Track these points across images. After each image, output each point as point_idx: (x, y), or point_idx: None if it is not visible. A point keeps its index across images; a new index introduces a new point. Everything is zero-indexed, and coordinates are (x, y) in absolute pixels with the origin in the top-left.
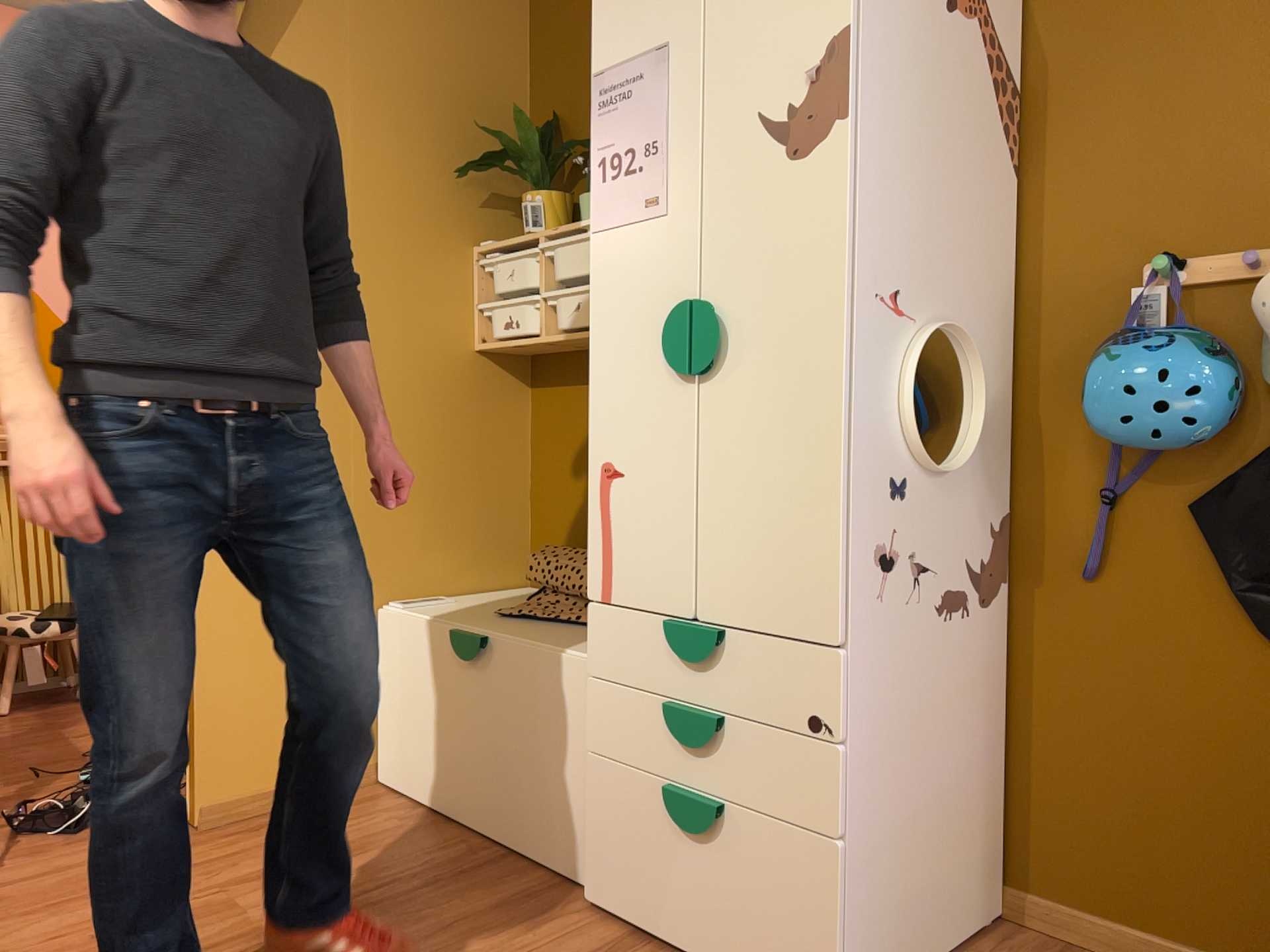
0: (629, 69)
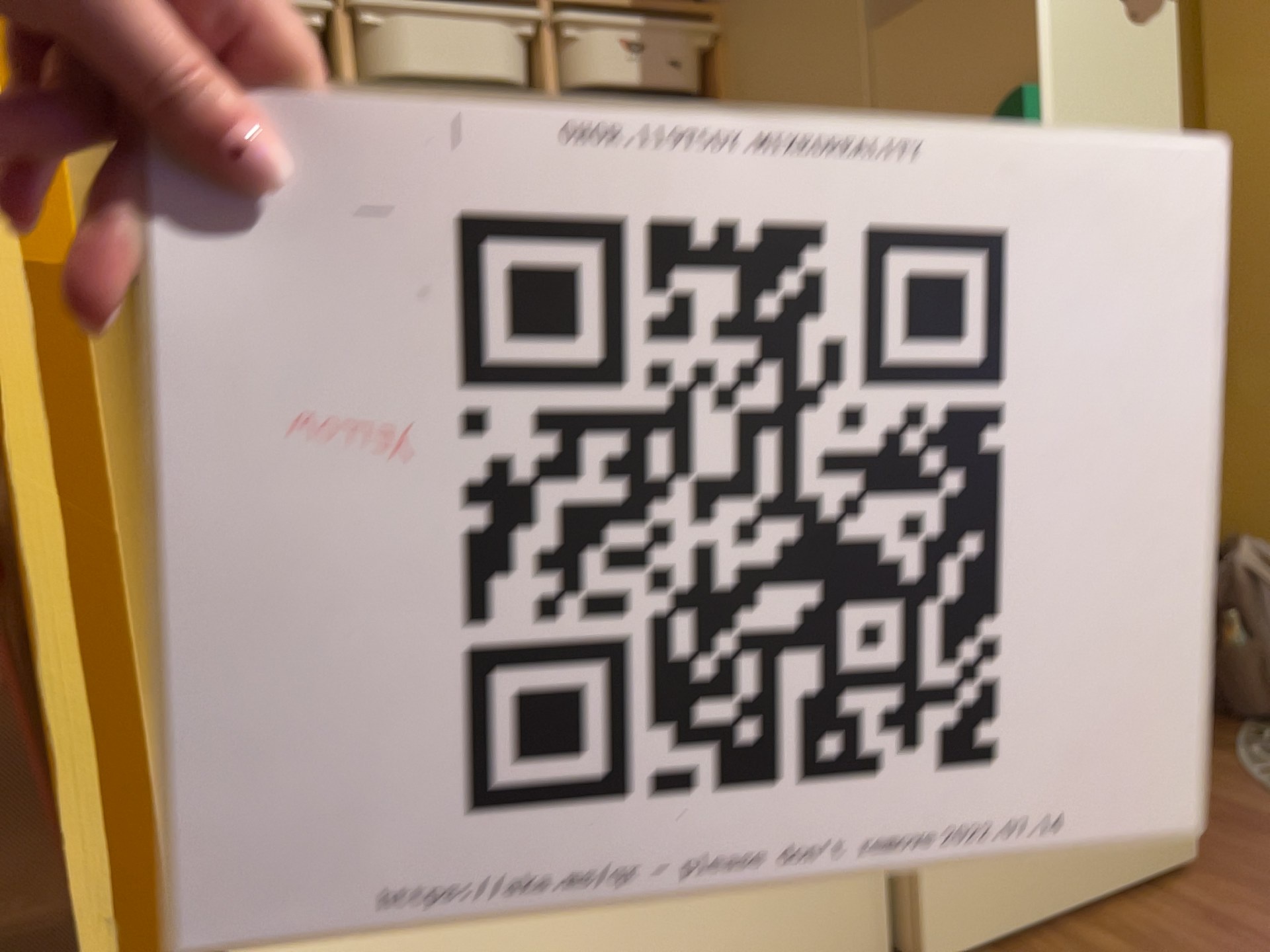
0: None
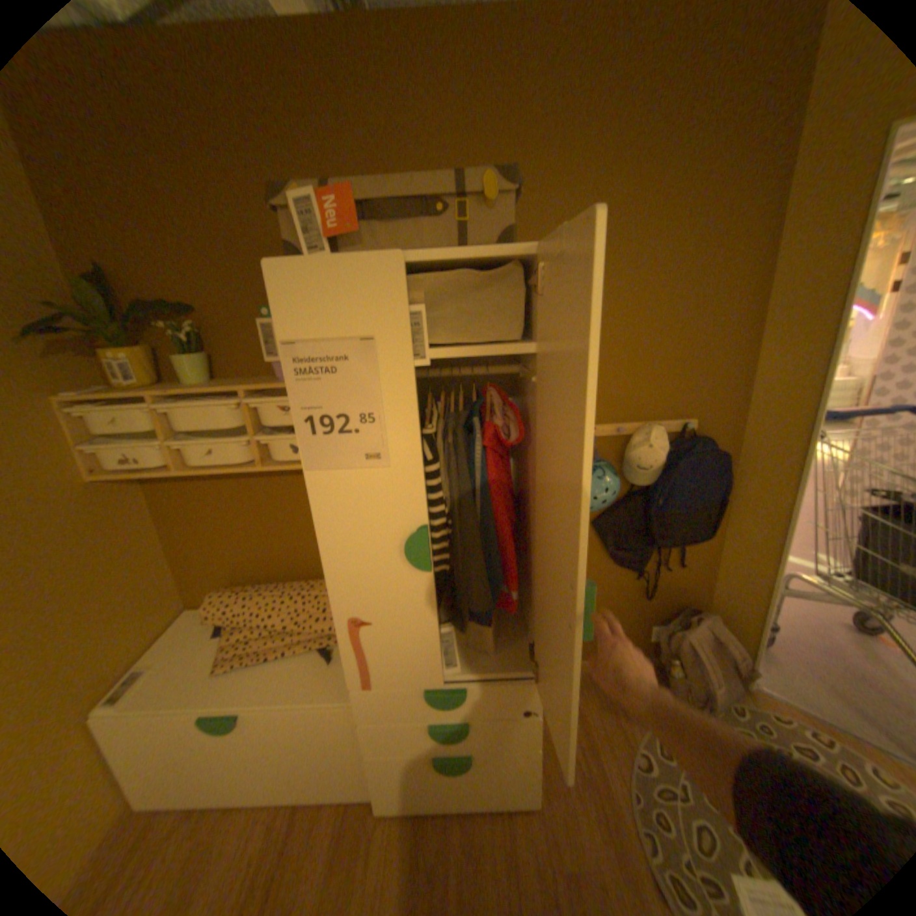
0: (327, 347)
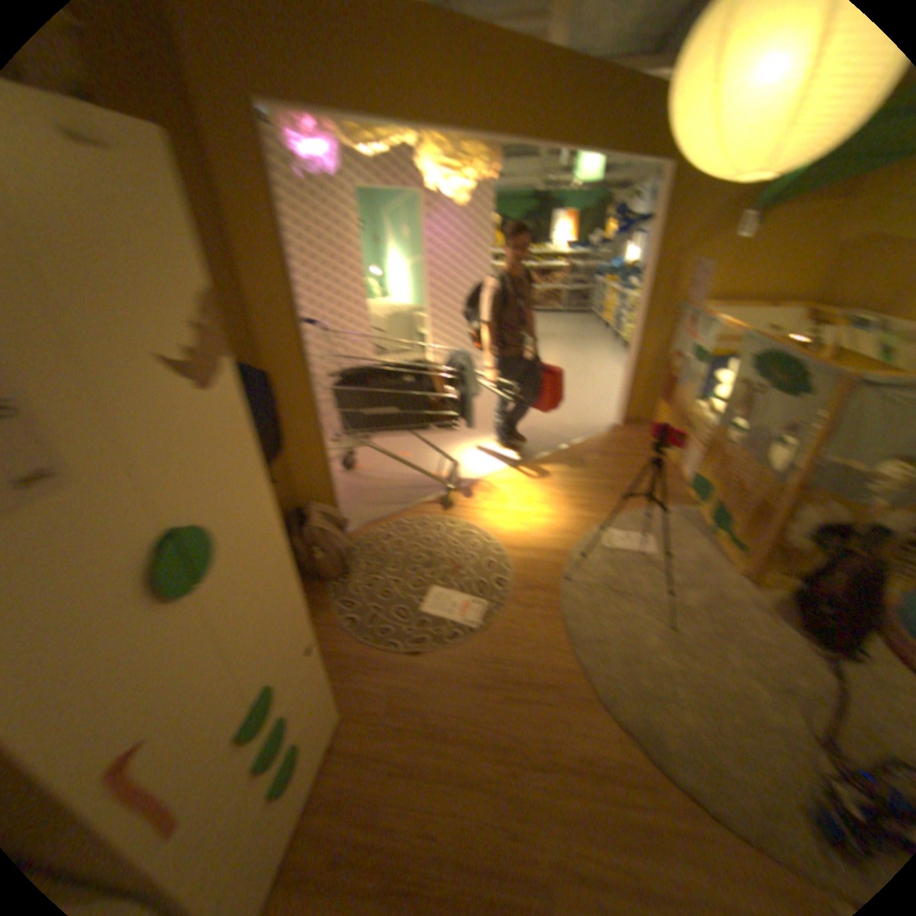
0: None
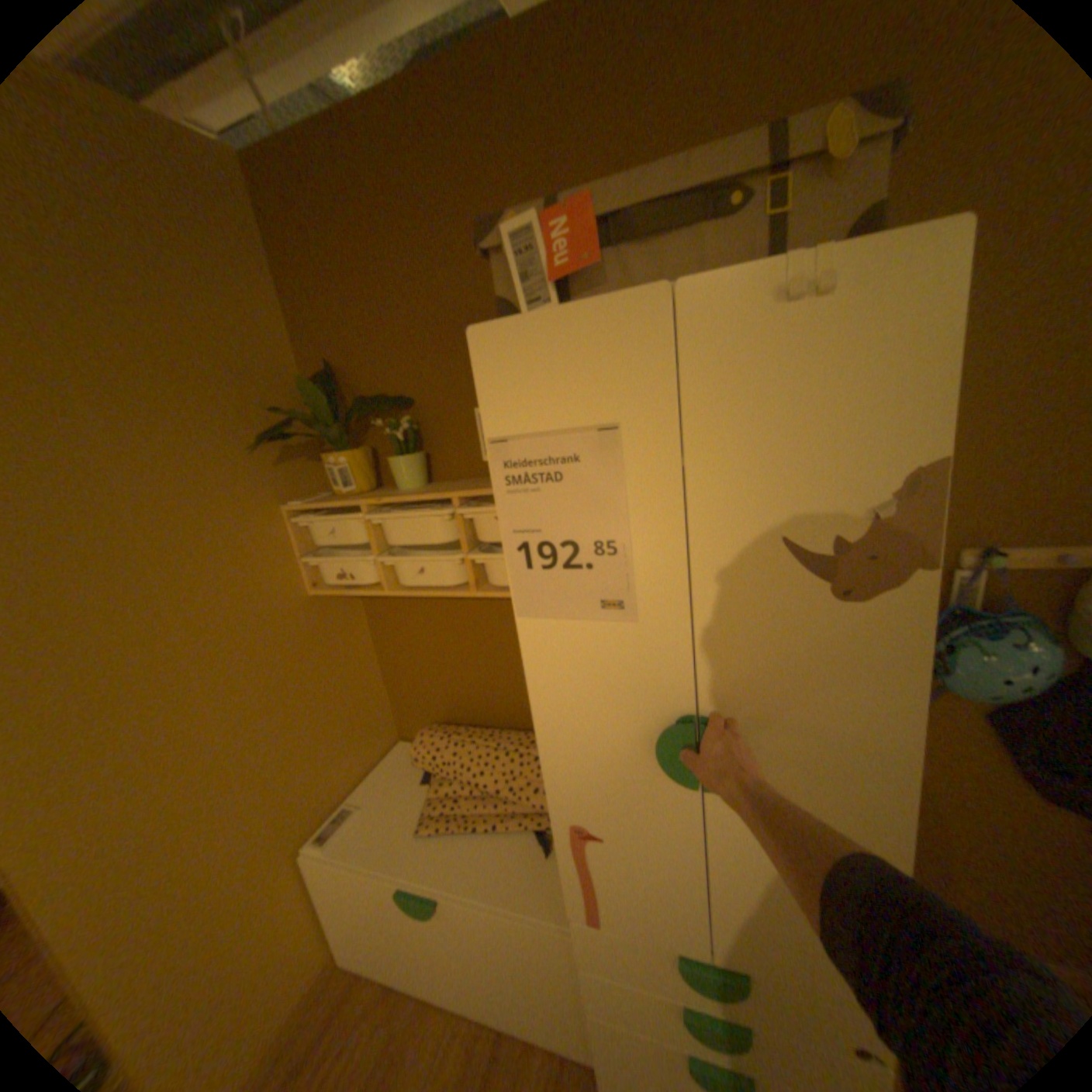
0: (551, 443)
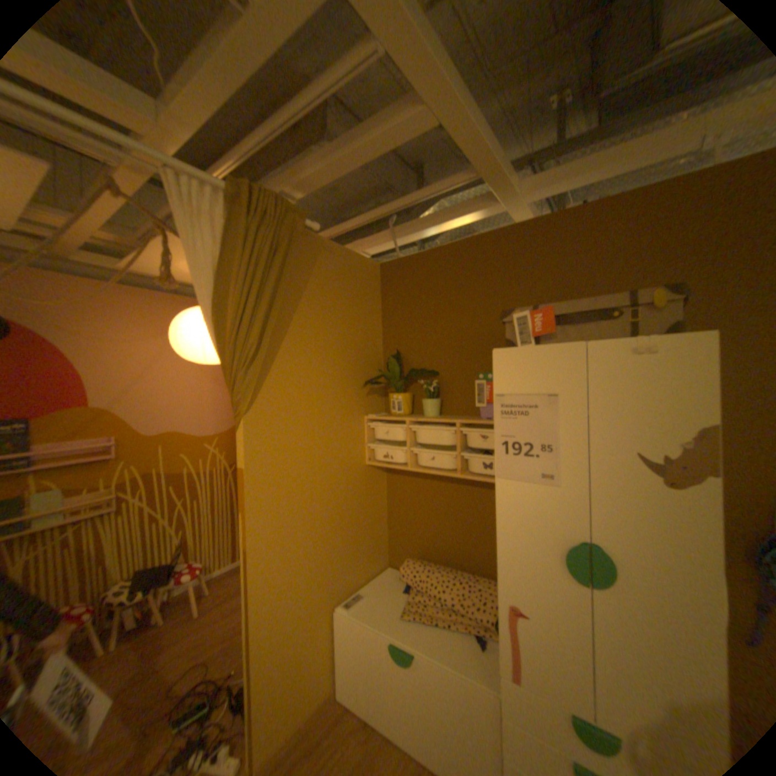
0: (524, 399)
